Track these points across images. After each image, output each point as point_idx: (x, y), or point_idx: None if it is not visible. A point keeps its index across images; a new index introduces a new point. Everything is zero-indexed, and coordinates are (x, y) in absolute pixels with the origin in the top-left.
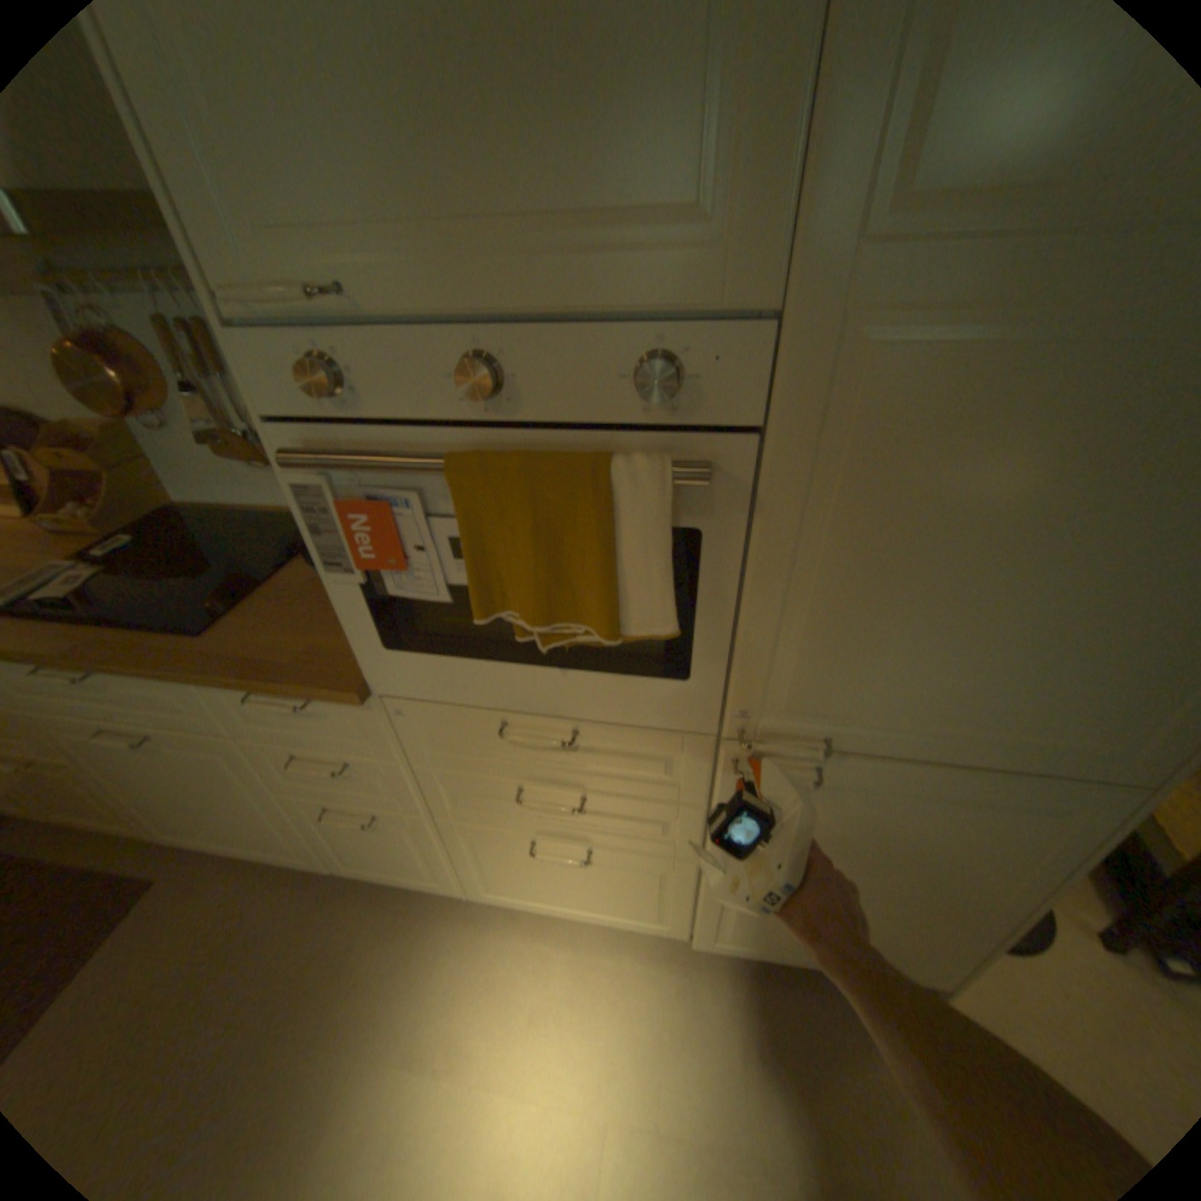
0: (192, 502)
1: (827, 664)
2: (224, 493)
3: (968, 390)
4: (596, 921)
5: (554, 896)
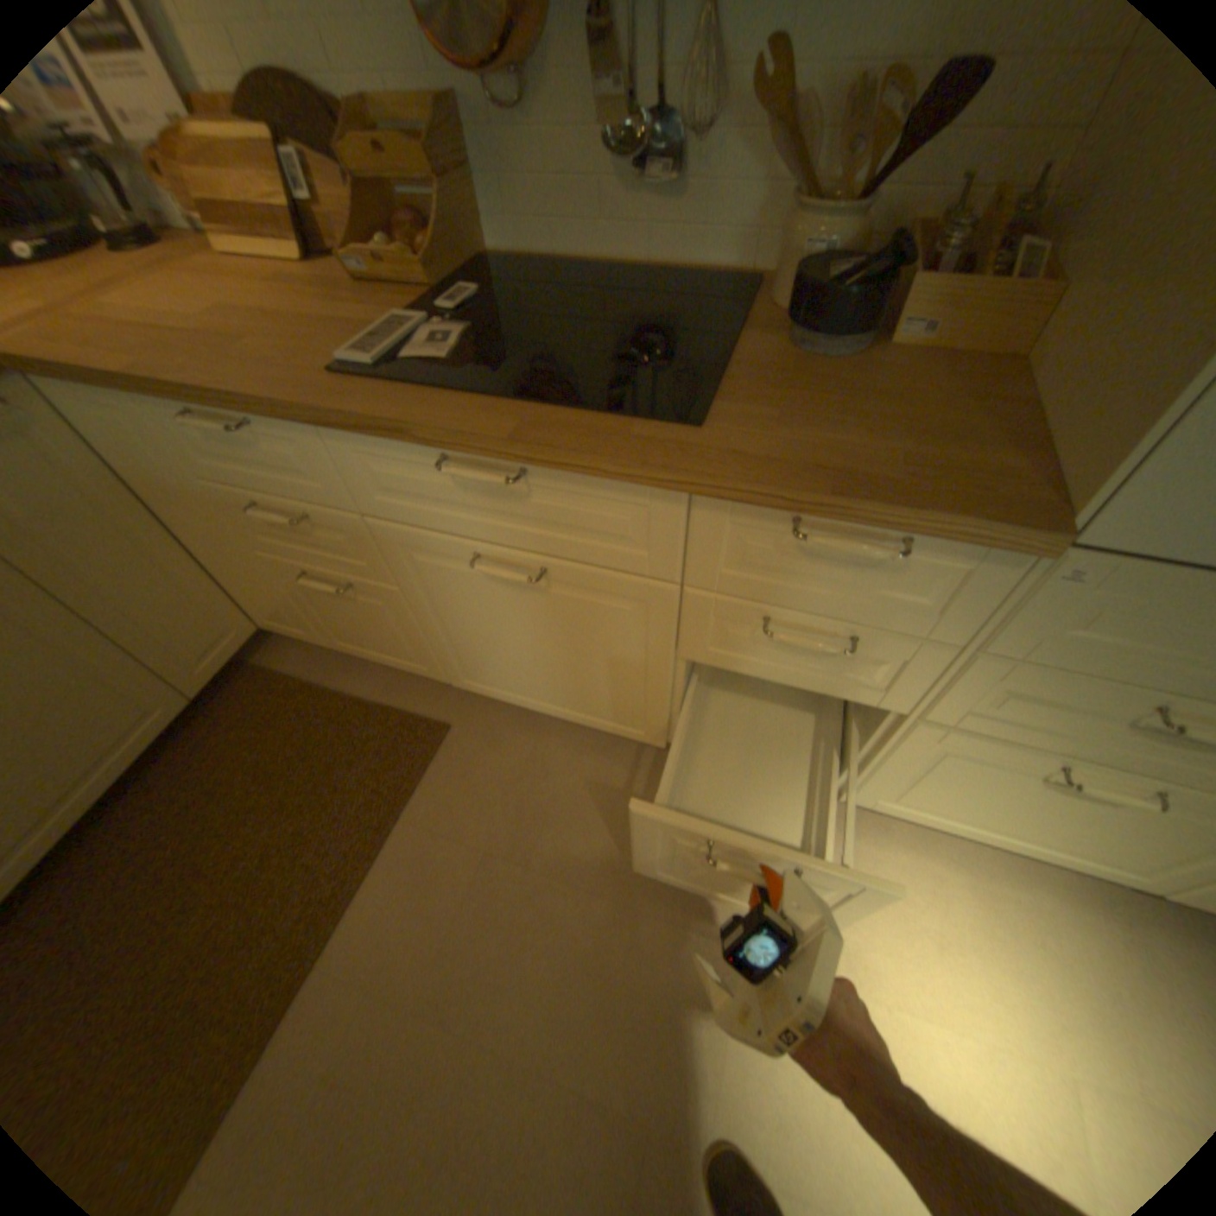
0: (515, 249)
1: None
2: (570, 234)
3: None
4: (1037, 854)
5: (1006, 822)
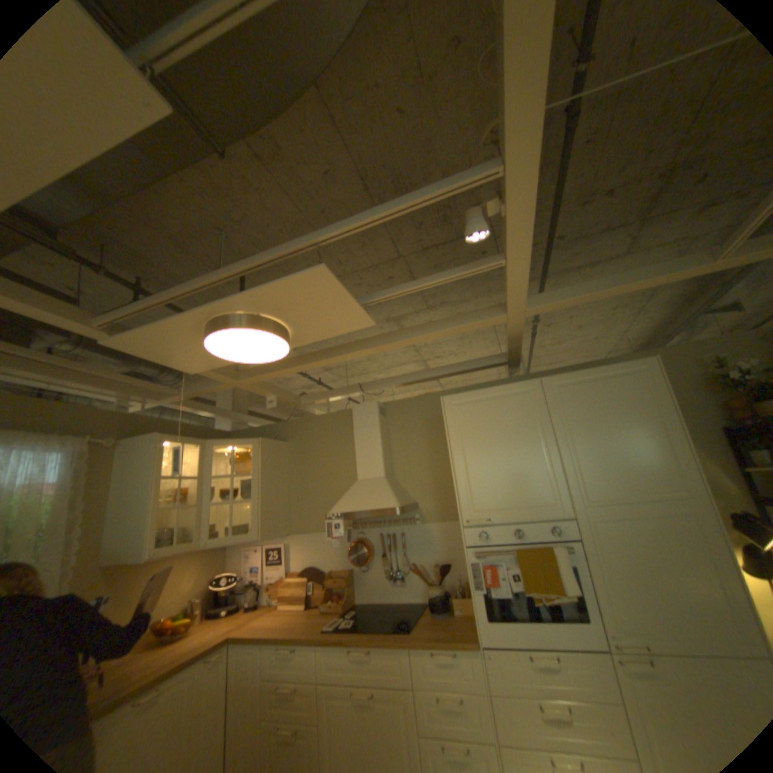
0: (363, 604)
1: (627, 610)
2: (378, 599)
3: (616, 531)
4: None
5: None
